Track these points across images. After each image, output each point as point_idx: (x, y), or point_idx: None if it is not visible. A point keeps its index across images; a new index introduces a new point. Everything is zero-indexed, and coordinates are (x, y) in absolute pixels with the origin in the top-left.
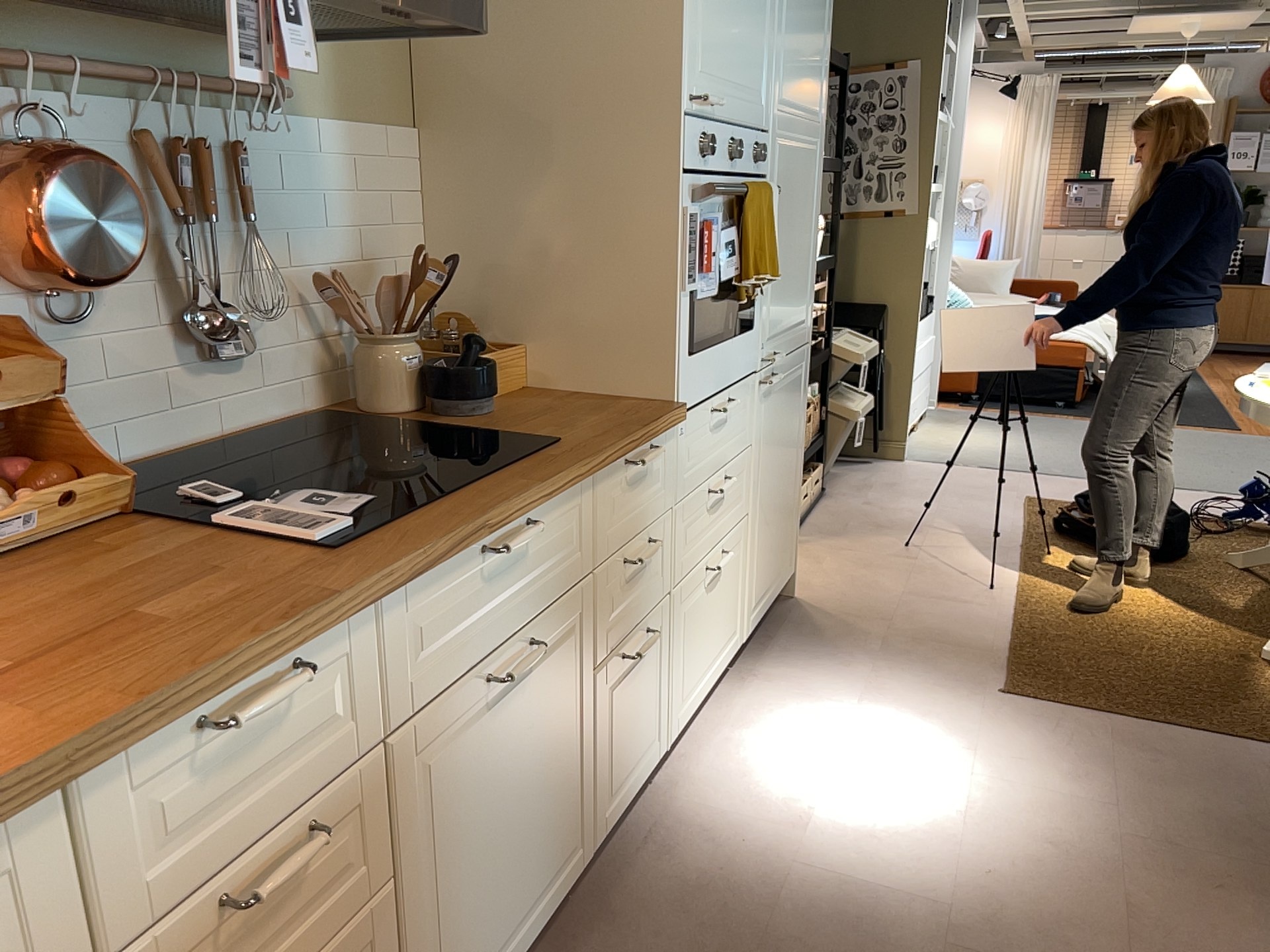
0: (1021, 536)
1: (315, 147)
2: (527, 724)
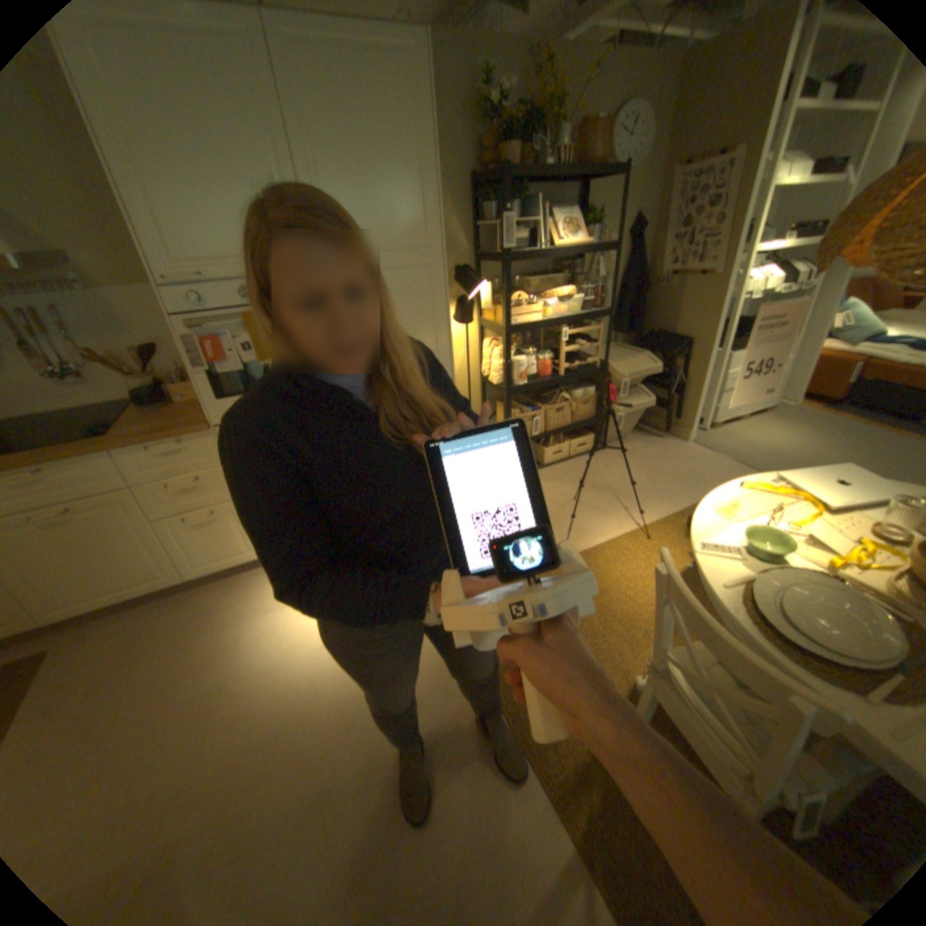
0: (657, 521)
1: (102, 300)
2: (82, 535)
